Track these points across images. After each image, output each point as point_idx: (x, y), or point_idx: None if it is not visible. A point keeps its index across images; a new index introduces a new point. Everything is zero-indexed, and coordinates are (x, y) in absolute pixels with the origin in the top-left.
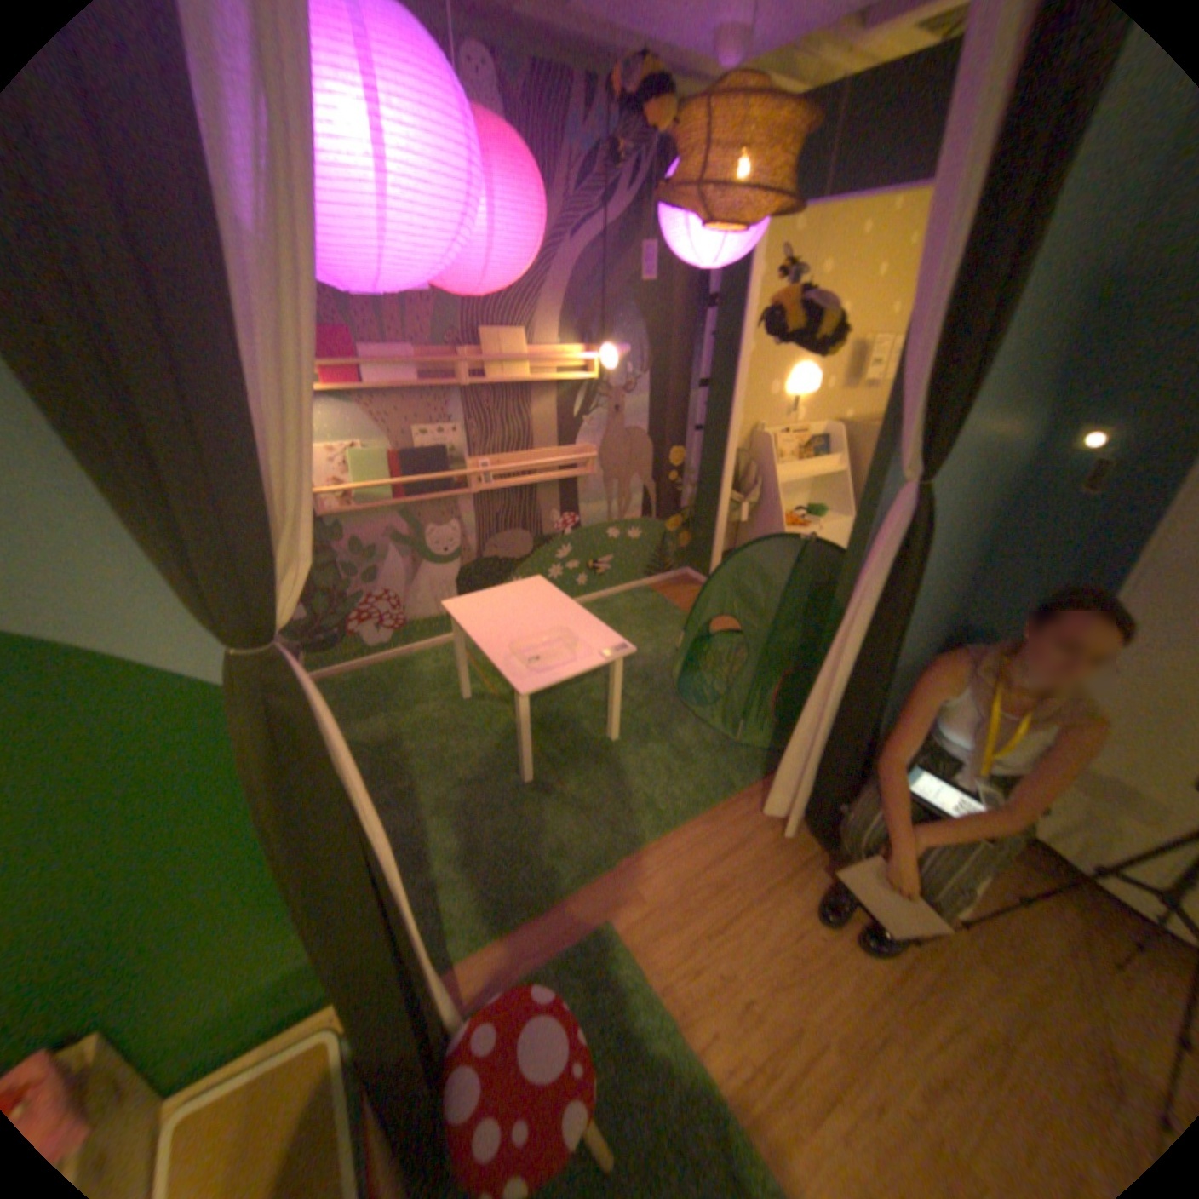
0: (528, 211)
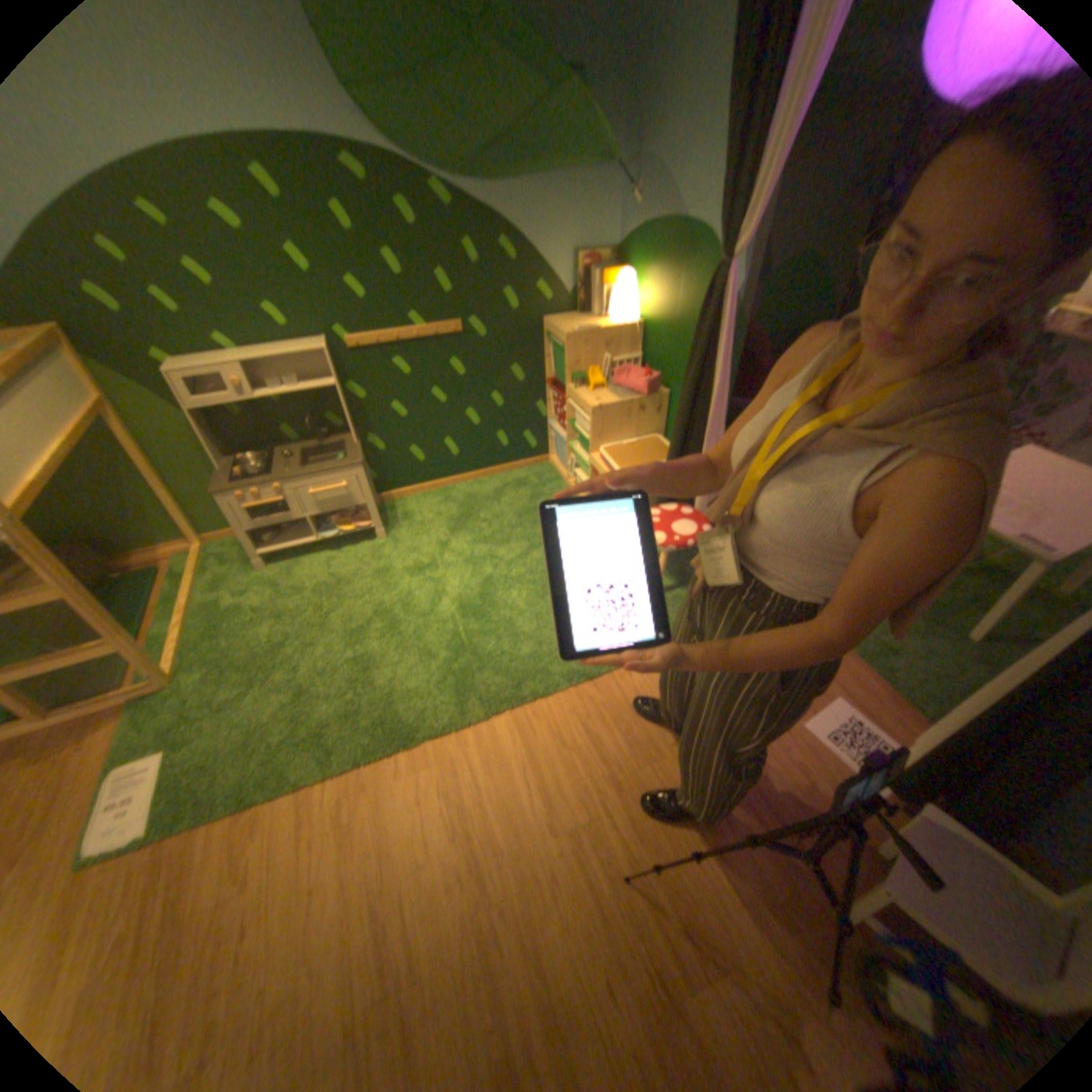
0: None
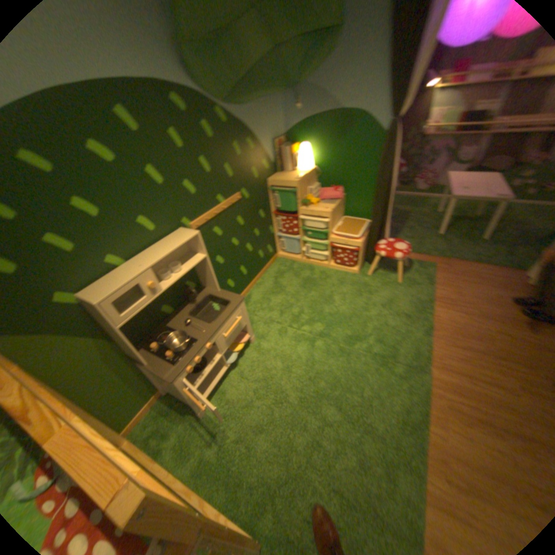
0: None
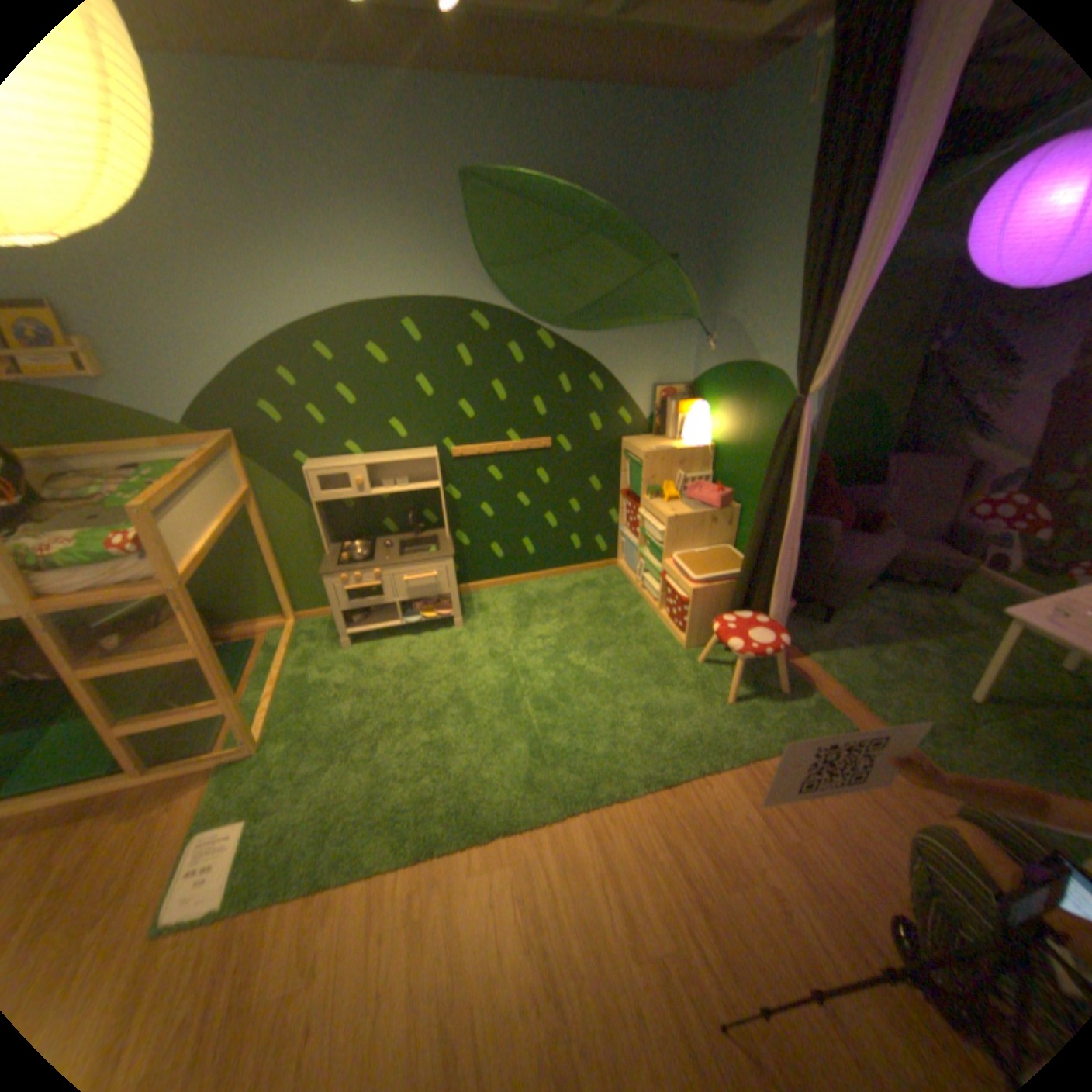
0: None
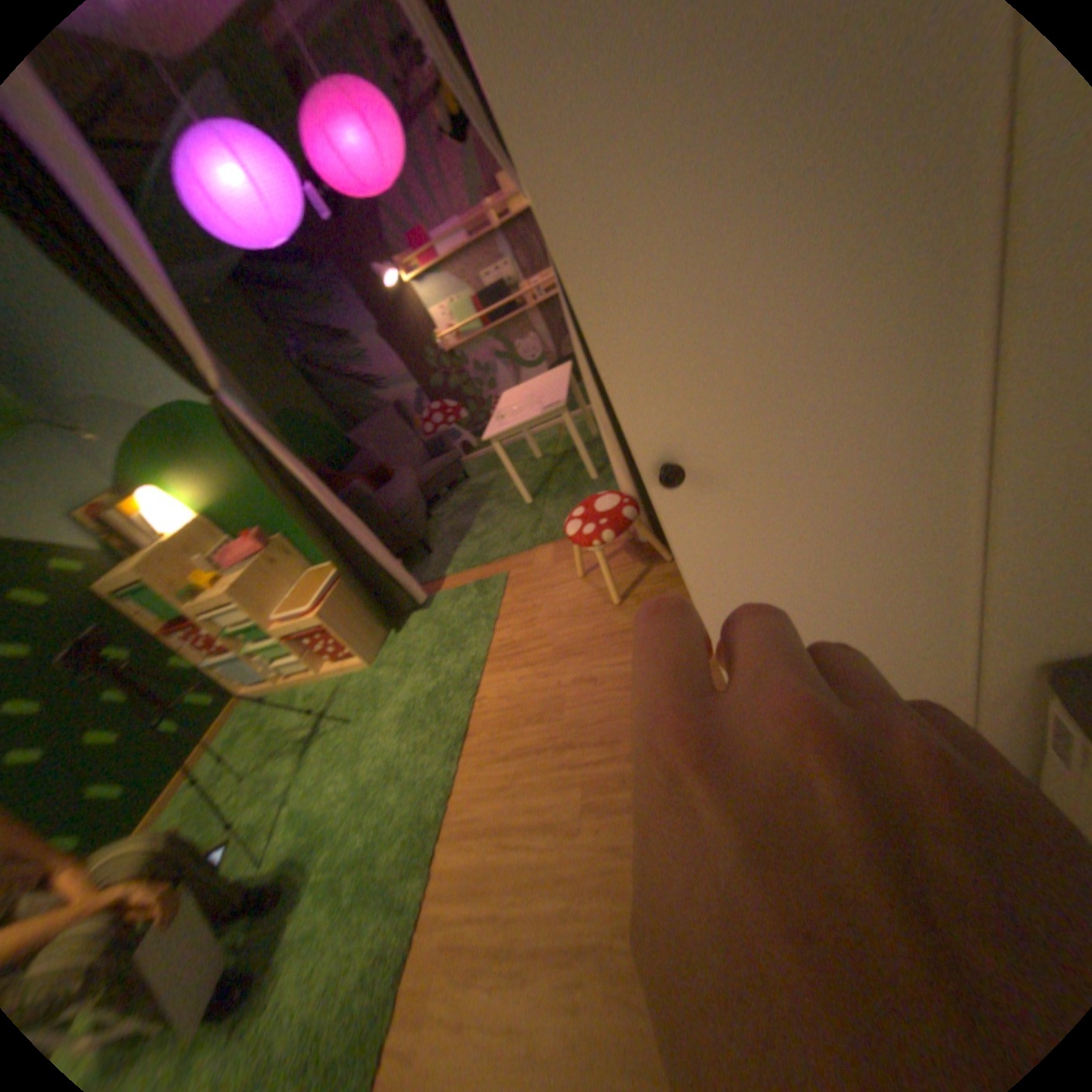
0: (352, 129)
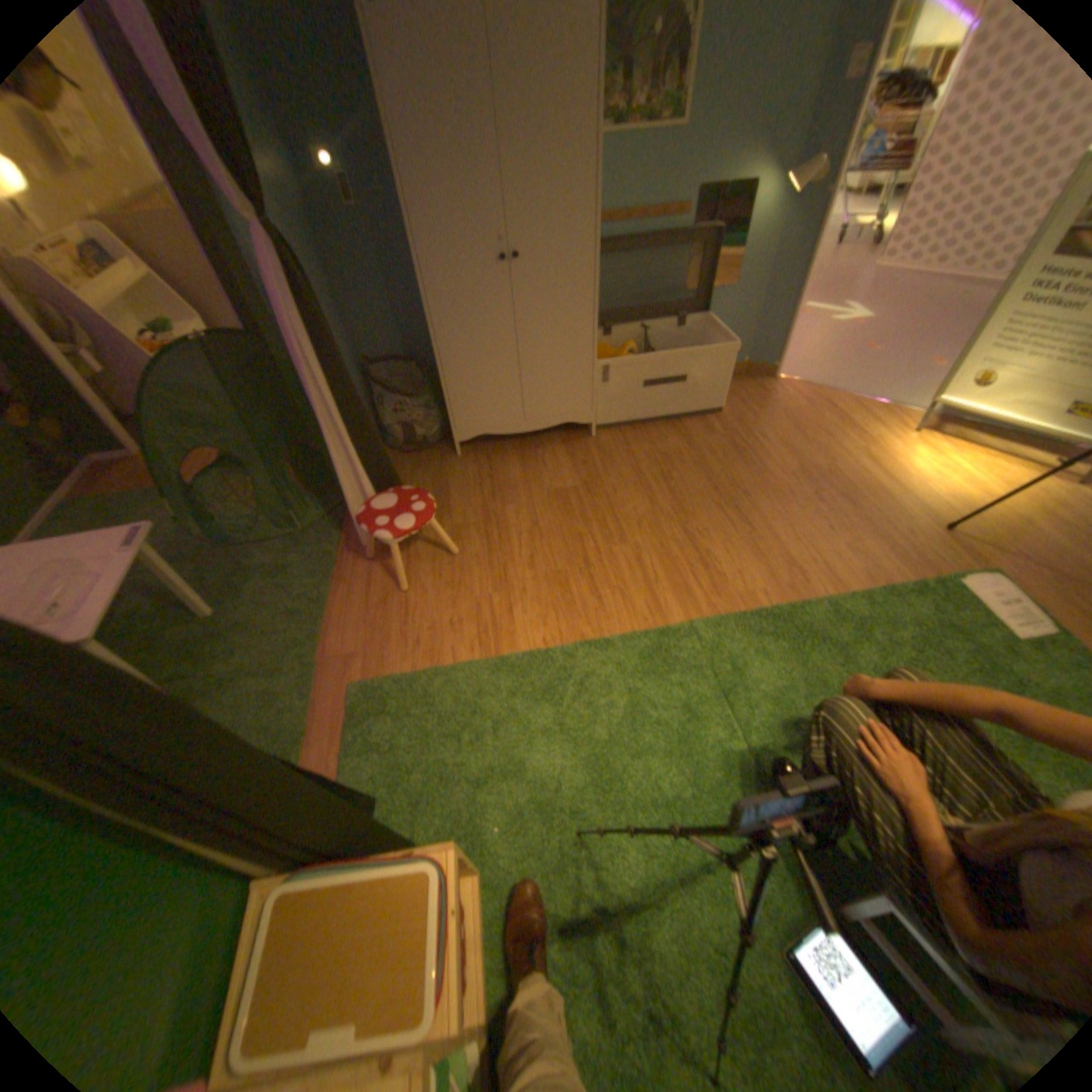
0: None
